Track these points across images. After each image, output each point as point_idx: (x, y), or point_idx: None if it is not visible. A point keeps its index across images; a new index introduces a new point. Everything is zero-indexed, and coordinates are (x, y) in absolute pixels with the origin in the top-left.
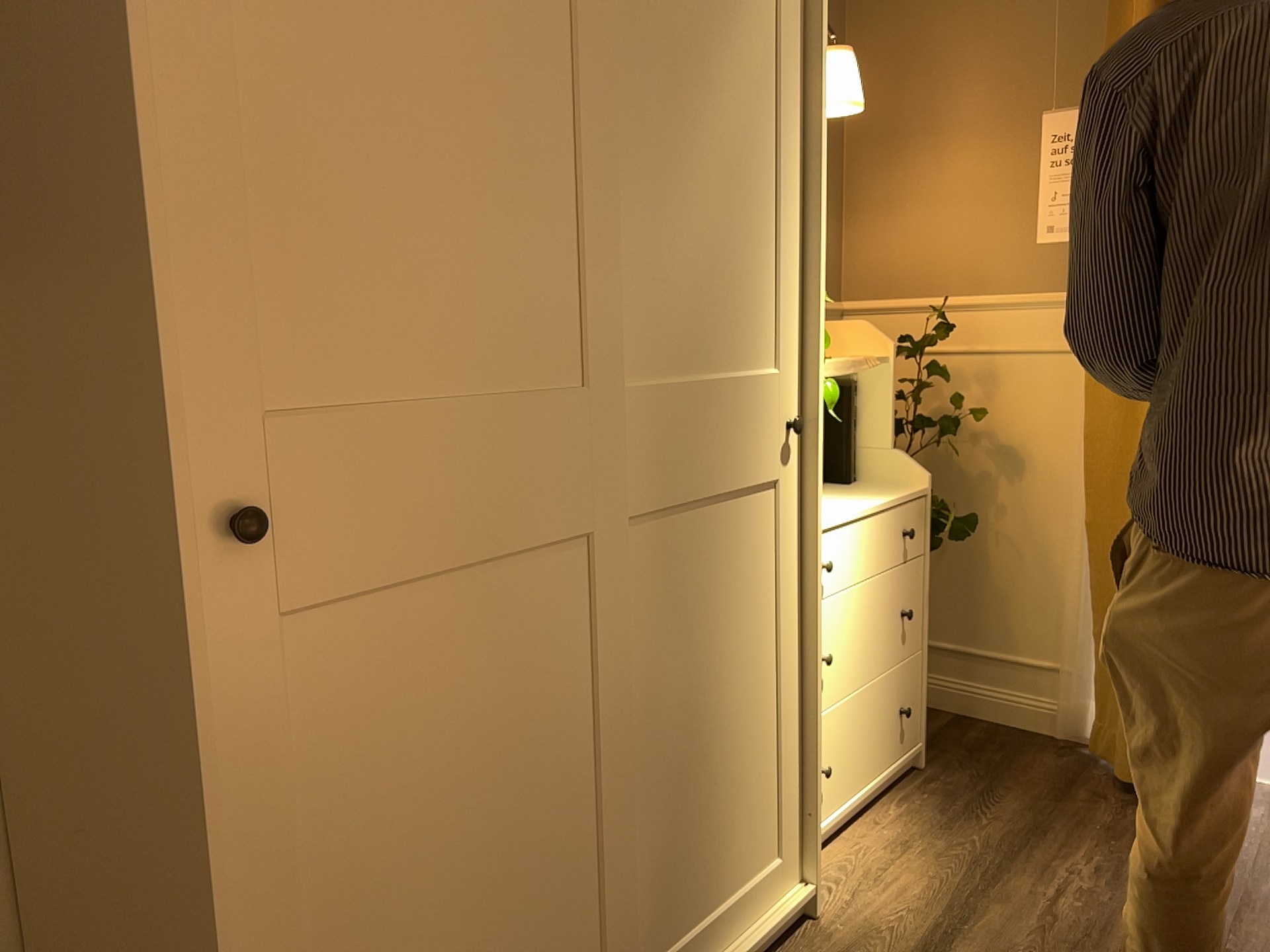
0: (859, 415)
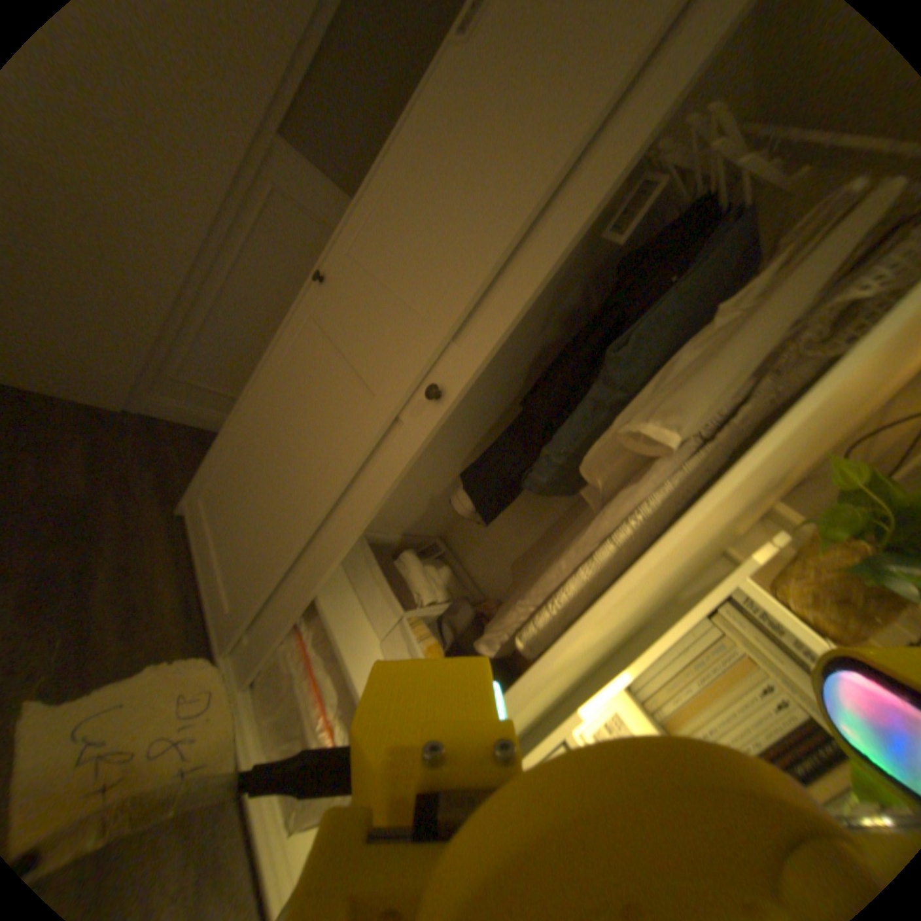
0: None
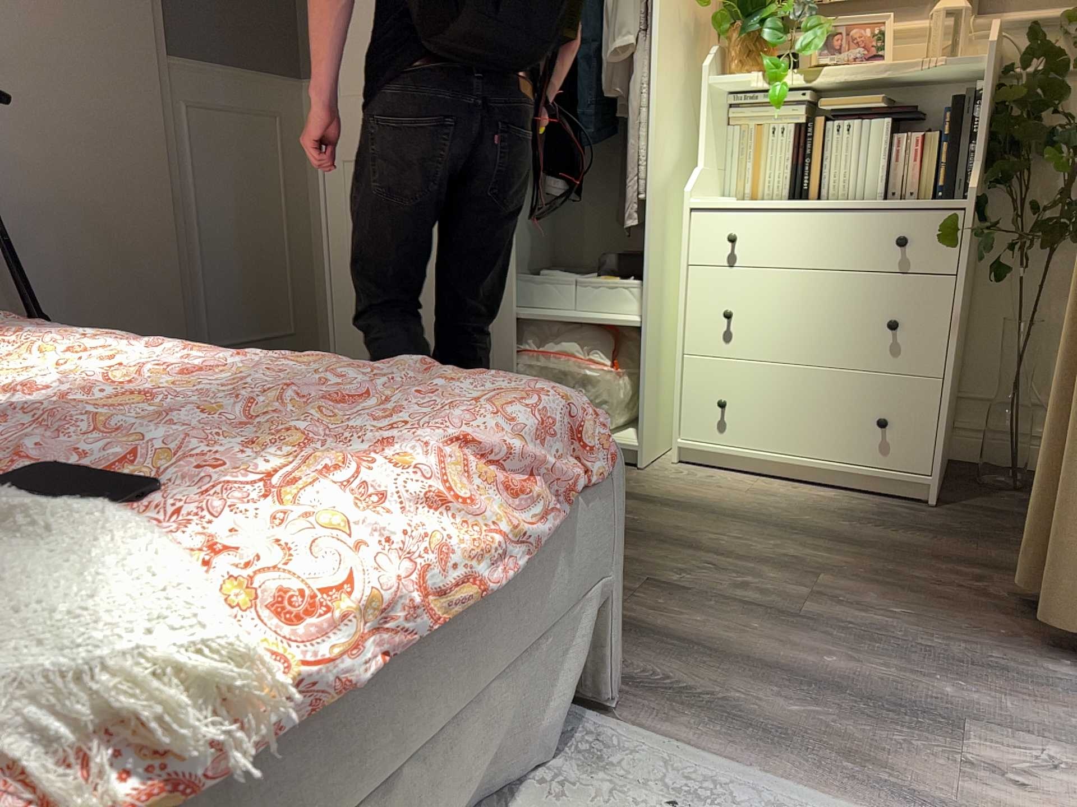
0: (975, 127)
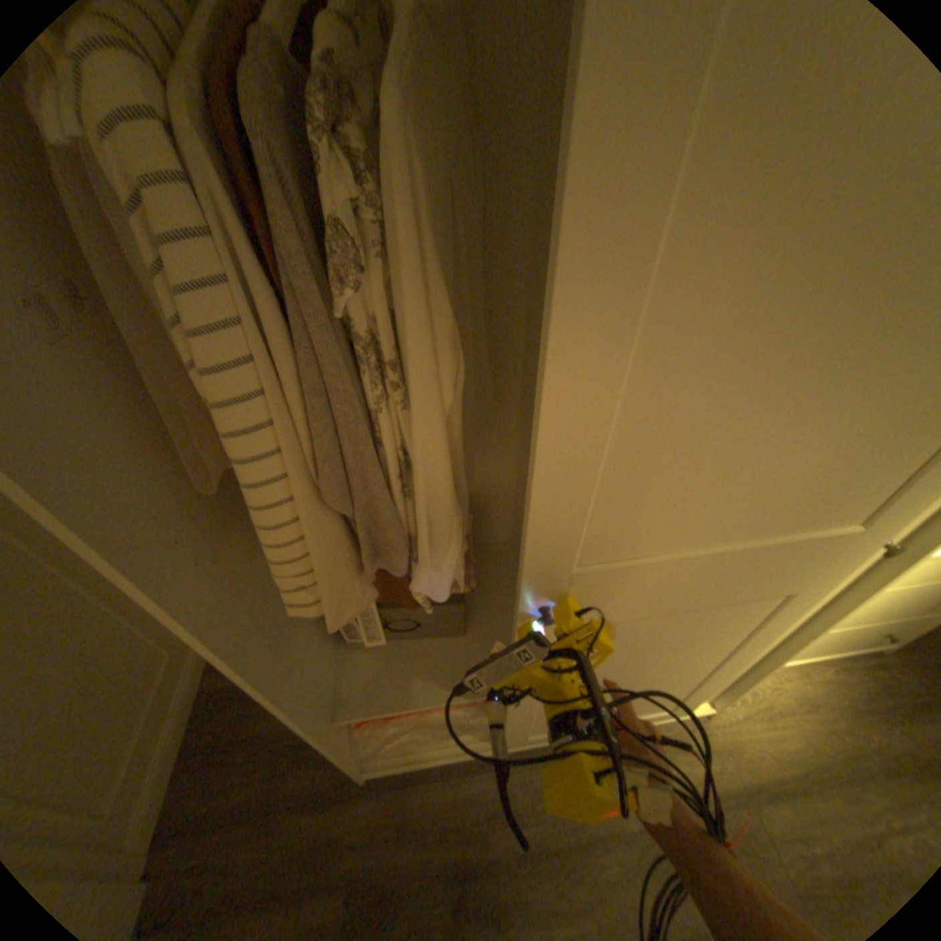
0: None
